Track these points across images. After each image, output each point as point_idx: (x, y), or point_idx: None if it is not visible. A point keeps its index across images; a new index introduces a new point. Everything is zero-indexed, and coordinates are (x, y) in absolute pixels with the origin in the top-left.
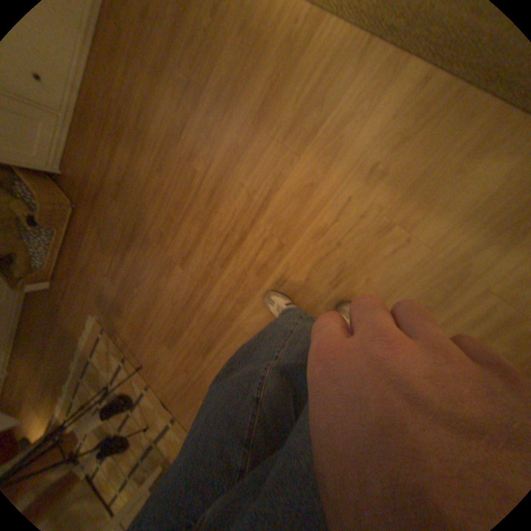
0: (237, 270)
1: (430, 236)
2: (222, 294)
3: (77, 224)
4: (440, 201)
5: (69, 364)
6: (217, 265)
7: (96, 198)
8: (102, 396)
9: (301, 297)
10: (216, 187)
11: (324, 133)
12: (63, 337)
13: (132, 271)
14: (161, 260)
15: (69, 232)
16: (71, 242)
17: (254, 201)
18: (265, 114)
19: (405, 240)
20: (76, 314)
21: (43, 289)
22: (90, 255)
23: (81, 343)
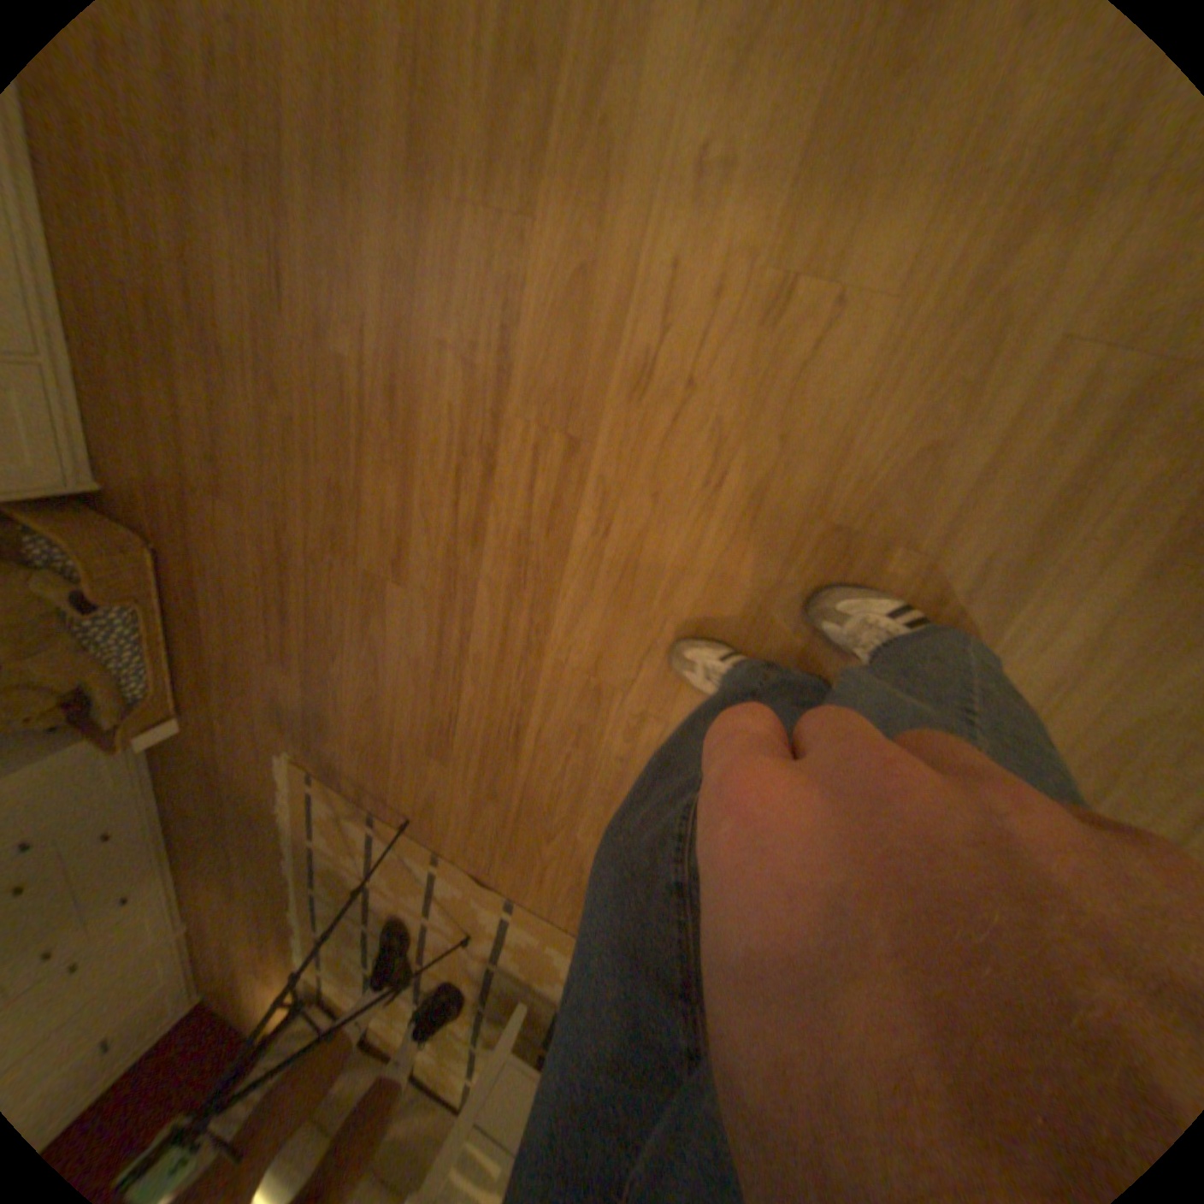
0: (504, 538)
1: (885, 267)
2: (495, 603)
3: (169, 578)
4: (879, 167)
5: (276, 865)
6: (460, 545)
7: (180, 508)
8: (360, 903)
9: (654, 539)
10: (390, 371)
11: (560, 128)
12: (244, 818)
13: (307, 630)
14: (350, 582)
15: (163, 601)
16: (176, 621)
17: (478, 367)
18: (421, 151)
19: (830, 303)
20: (246, 762)
21: (169, 736)
22: (220, 630)
23: (280, 816)
